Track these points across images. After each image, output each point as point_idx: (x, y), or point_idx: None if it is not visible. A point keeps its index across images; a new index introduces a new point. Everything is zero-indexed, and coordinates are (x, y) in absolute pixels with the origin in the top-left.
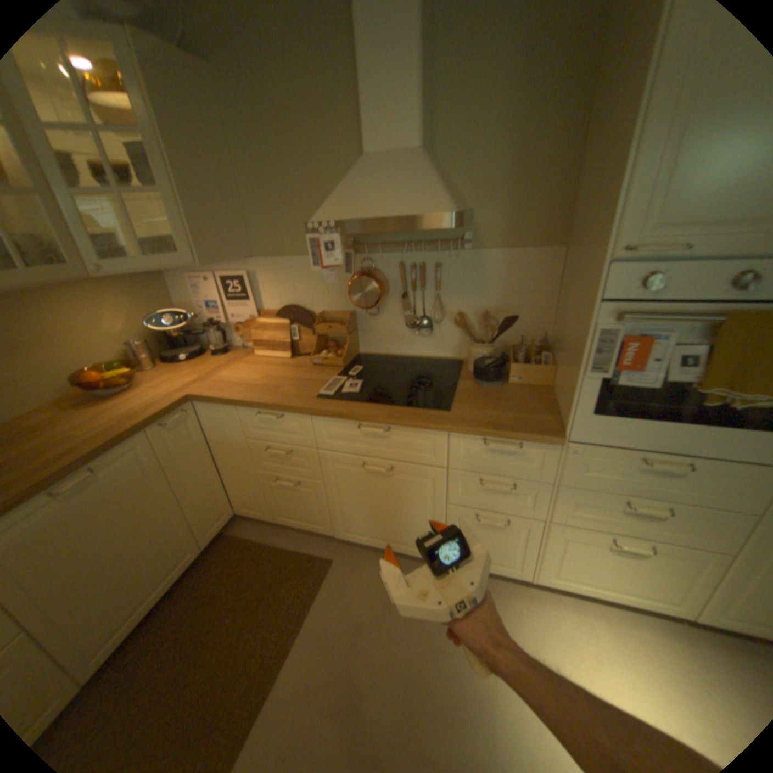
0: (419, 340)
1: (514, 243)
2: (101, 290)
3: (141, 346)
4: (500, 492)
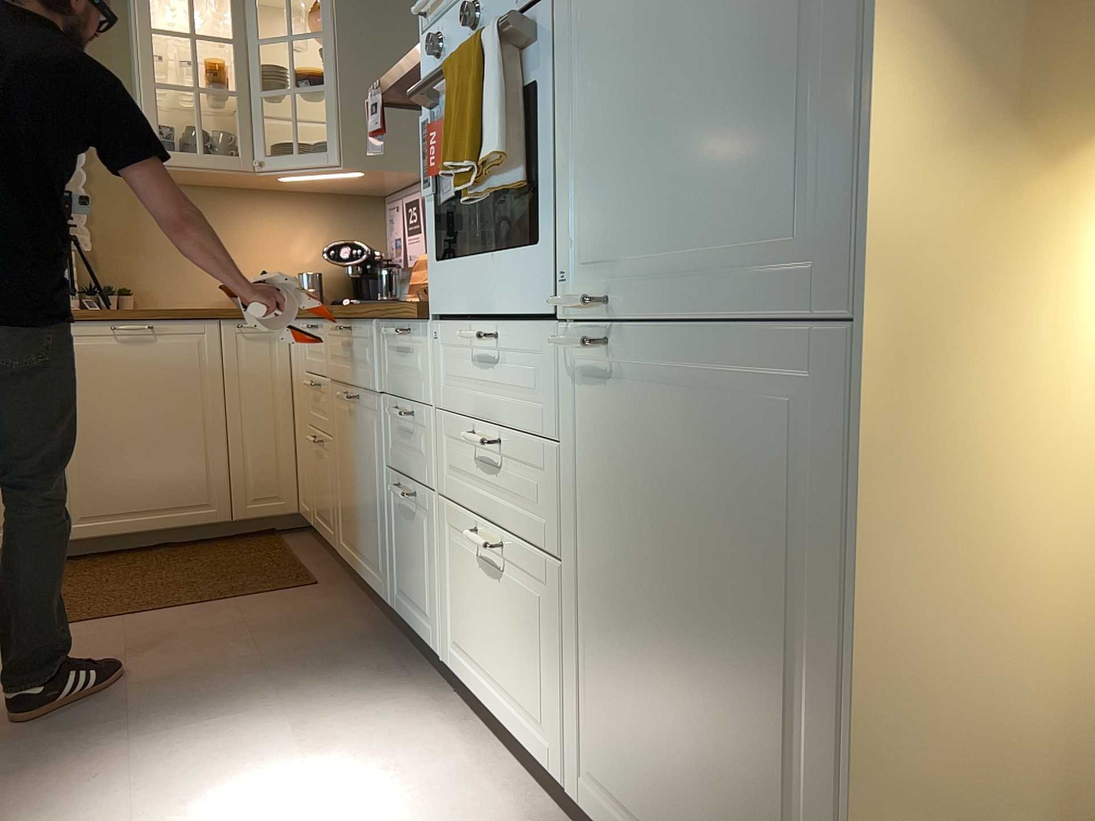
0: None
1: None
2: (303, 213)
3: (308, 277)
4: (408, 434)
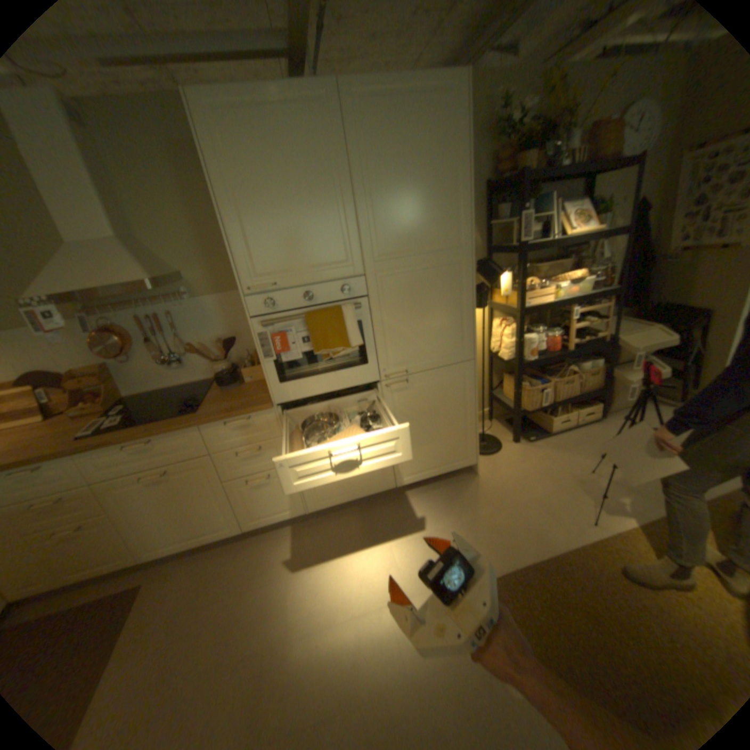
0: (174, 372)
1: (219, 290)
2: None
3: None
4: (253, 456)
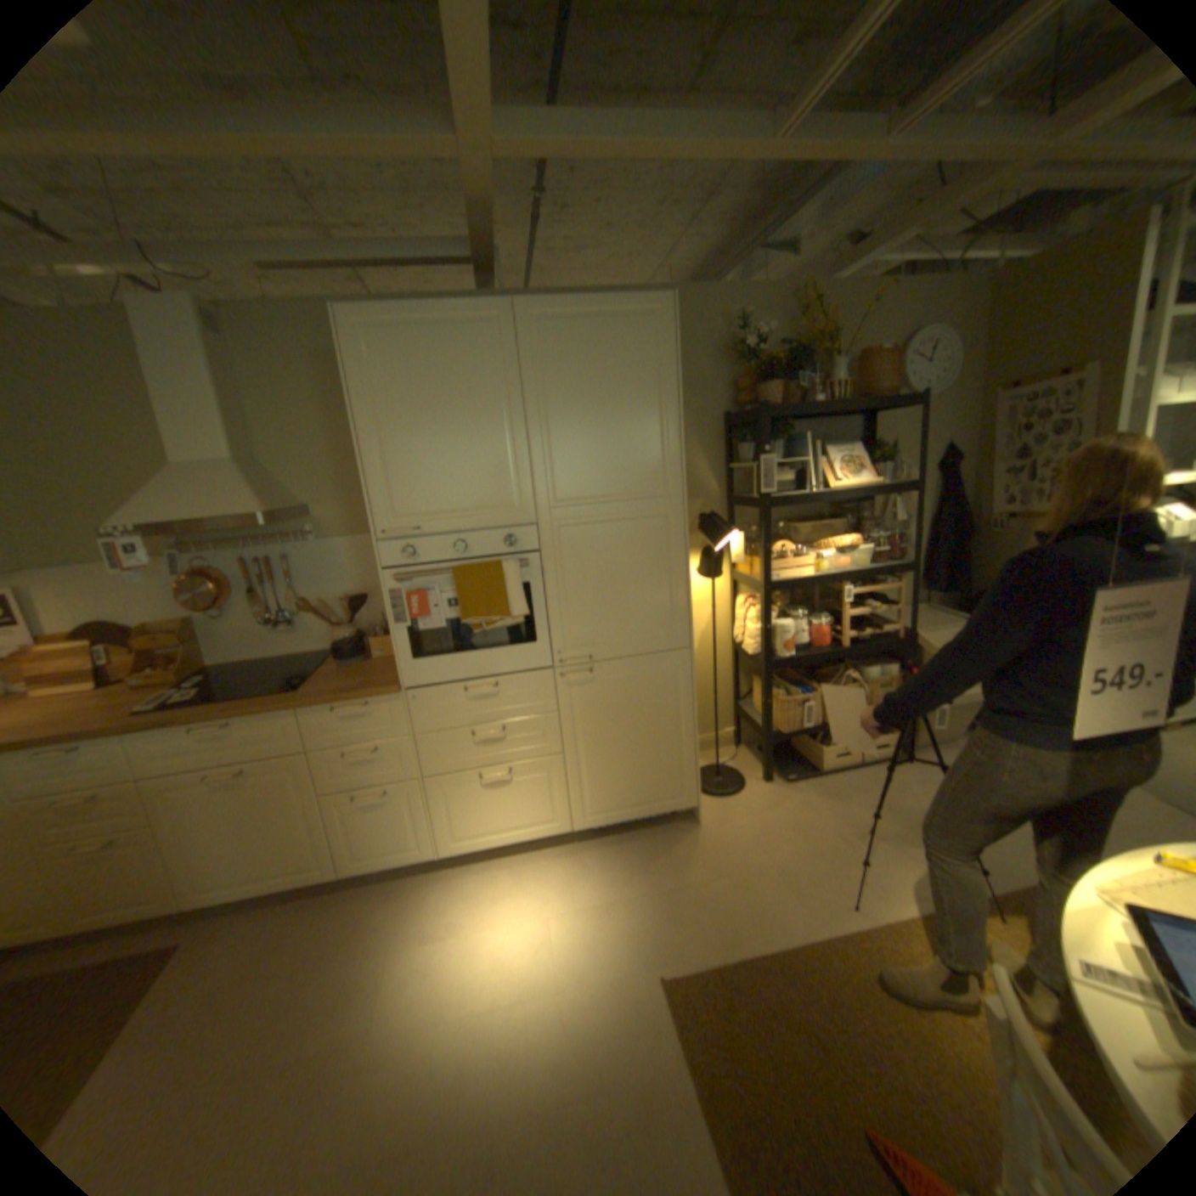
0: (279, 639)
1: (355, 533)
2: None
3: None
4: (363, 763)
